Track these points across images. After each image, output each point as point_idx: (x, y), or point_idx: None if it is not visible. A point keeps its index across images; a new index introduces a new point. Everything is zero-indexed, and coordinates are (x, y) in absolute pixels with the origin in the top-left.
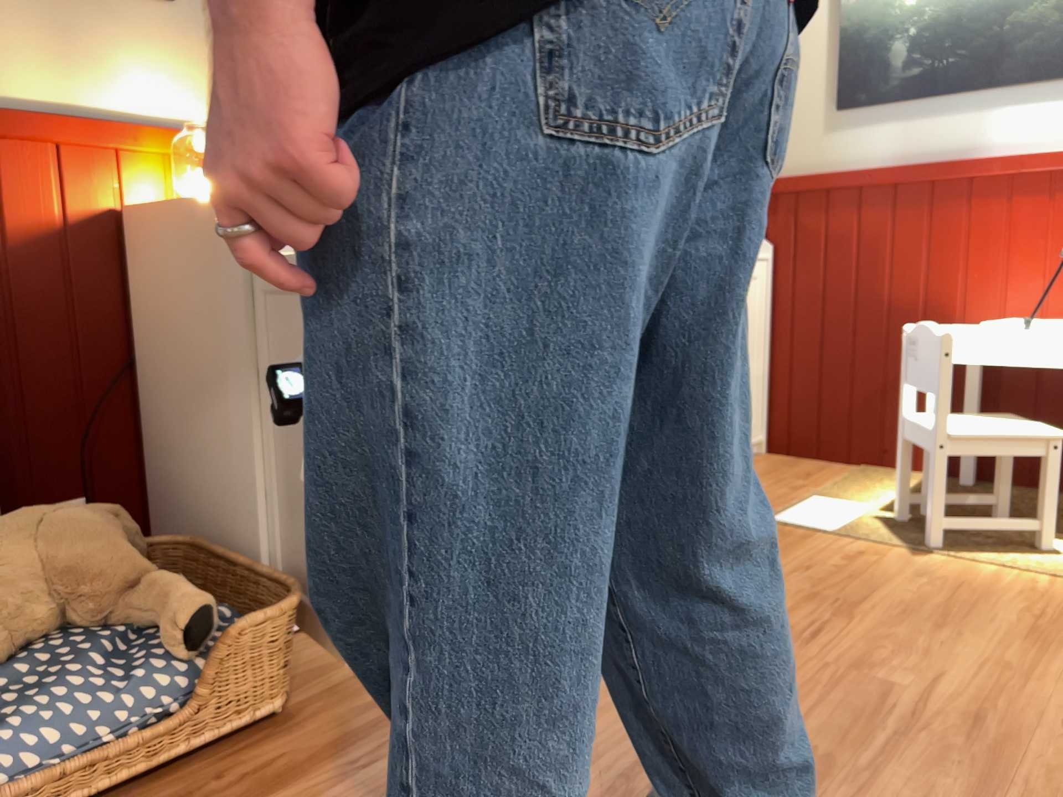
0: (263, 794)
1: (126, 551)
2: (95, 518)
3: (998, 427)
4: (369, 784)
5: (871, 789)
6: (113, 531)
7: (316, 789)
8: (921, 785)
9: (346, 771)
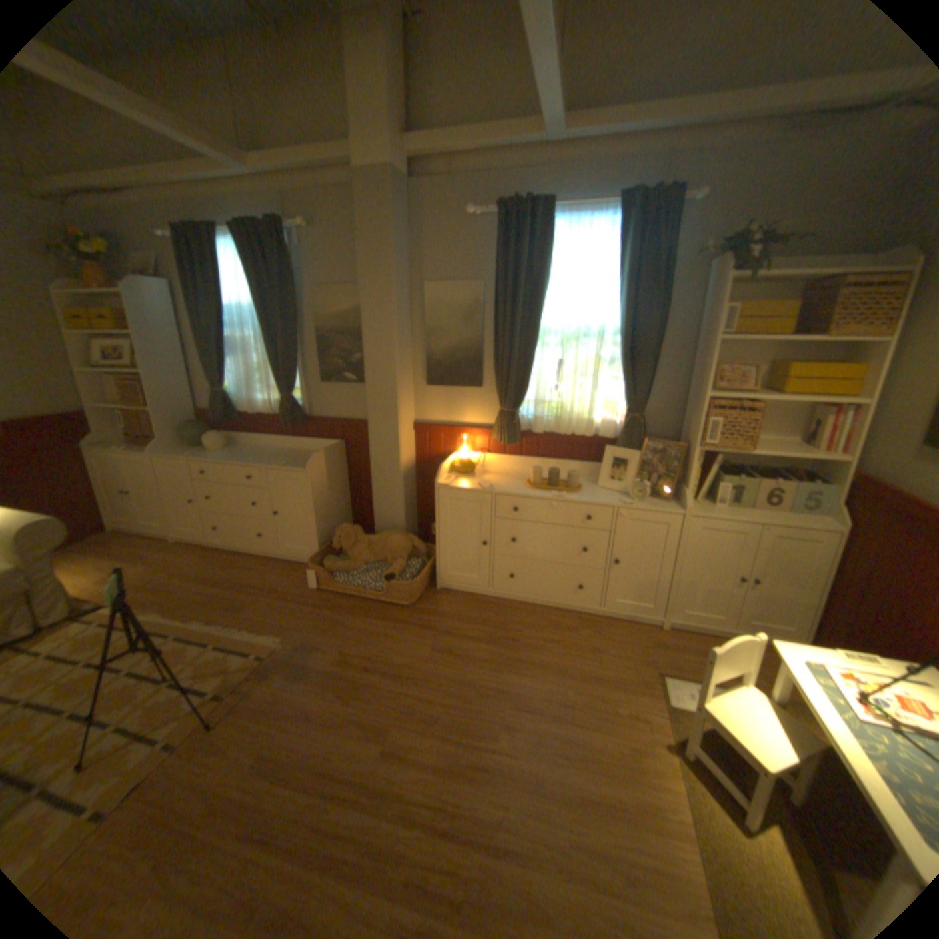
0: (380, 620)
1: (406, 550)
2: (401, 540)
3: (755, 735)
4: (389, 634)
5: (425, 737)
6: (404, 545)
7: (384, 627)
8: (433, 751)
9: (392, 628)
